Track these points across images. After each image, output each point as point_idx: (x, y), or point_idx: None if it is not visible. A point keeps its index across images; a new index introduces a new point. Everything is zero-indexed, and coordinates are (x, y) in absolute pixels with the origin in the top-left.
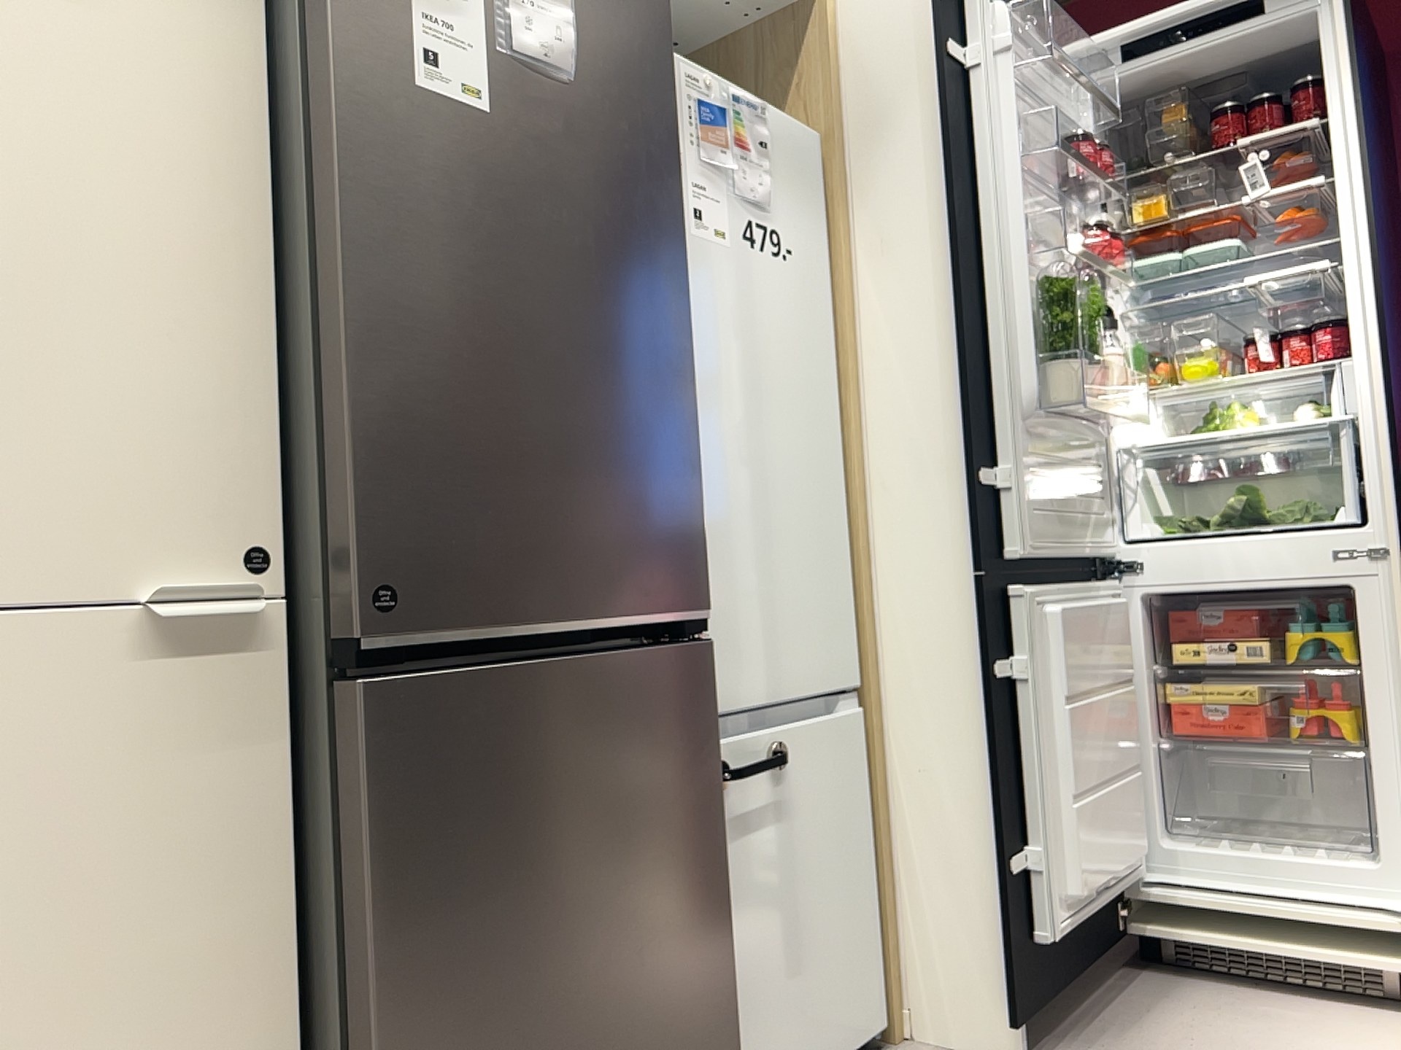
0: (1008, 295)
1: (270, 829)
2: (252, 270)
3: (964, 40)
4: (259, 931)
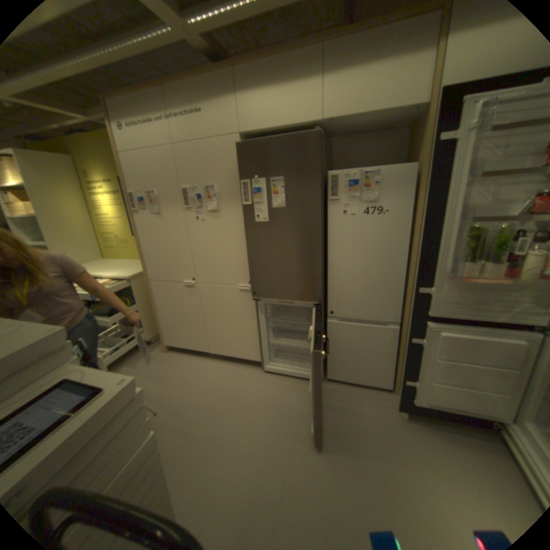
0: (447, 234)
1: (253, 311)
2: (247, 247)
3: (456, 127)
4: (253, 321)
